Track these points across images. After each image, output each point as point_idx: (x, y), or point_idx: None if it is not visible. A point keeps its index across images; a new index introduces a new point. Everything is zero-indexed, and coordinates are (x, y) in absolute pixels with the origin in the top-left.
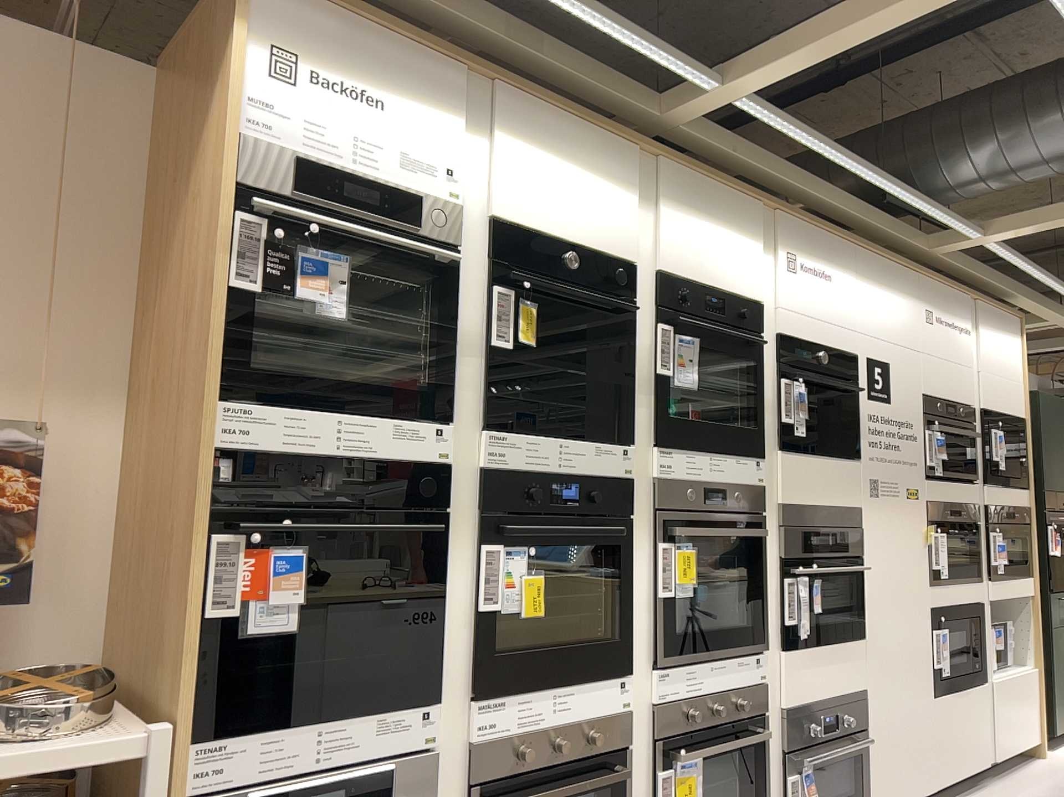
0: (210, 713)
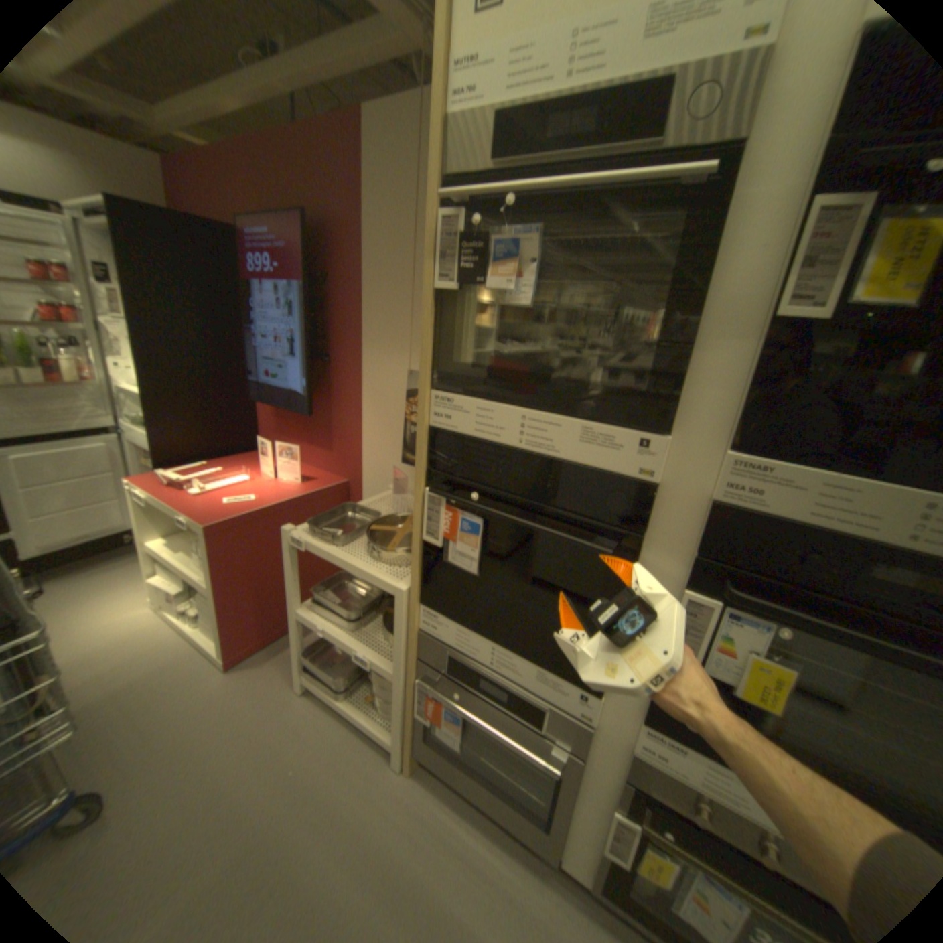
0: (426, 595)
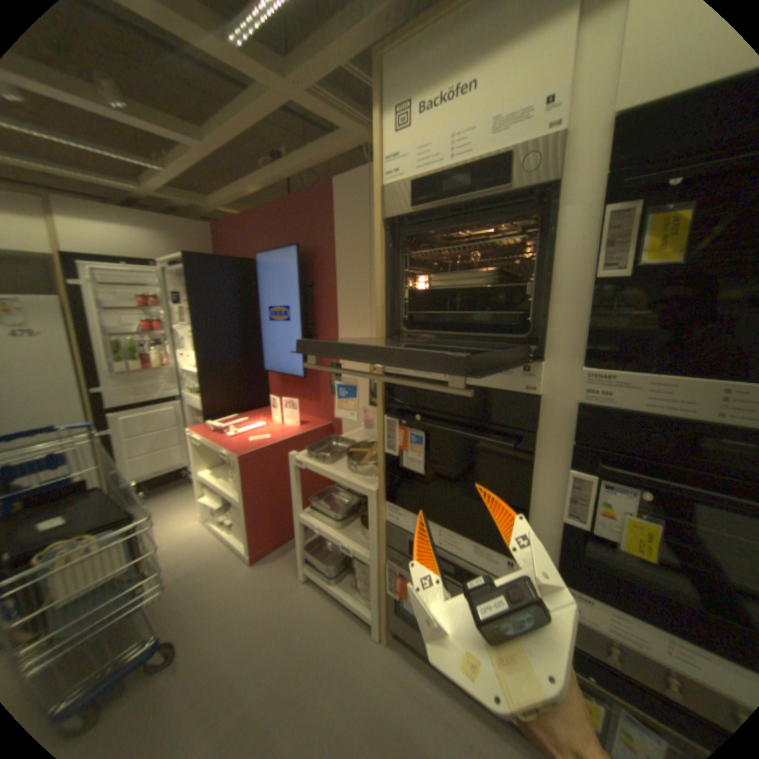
0: (390, 495)
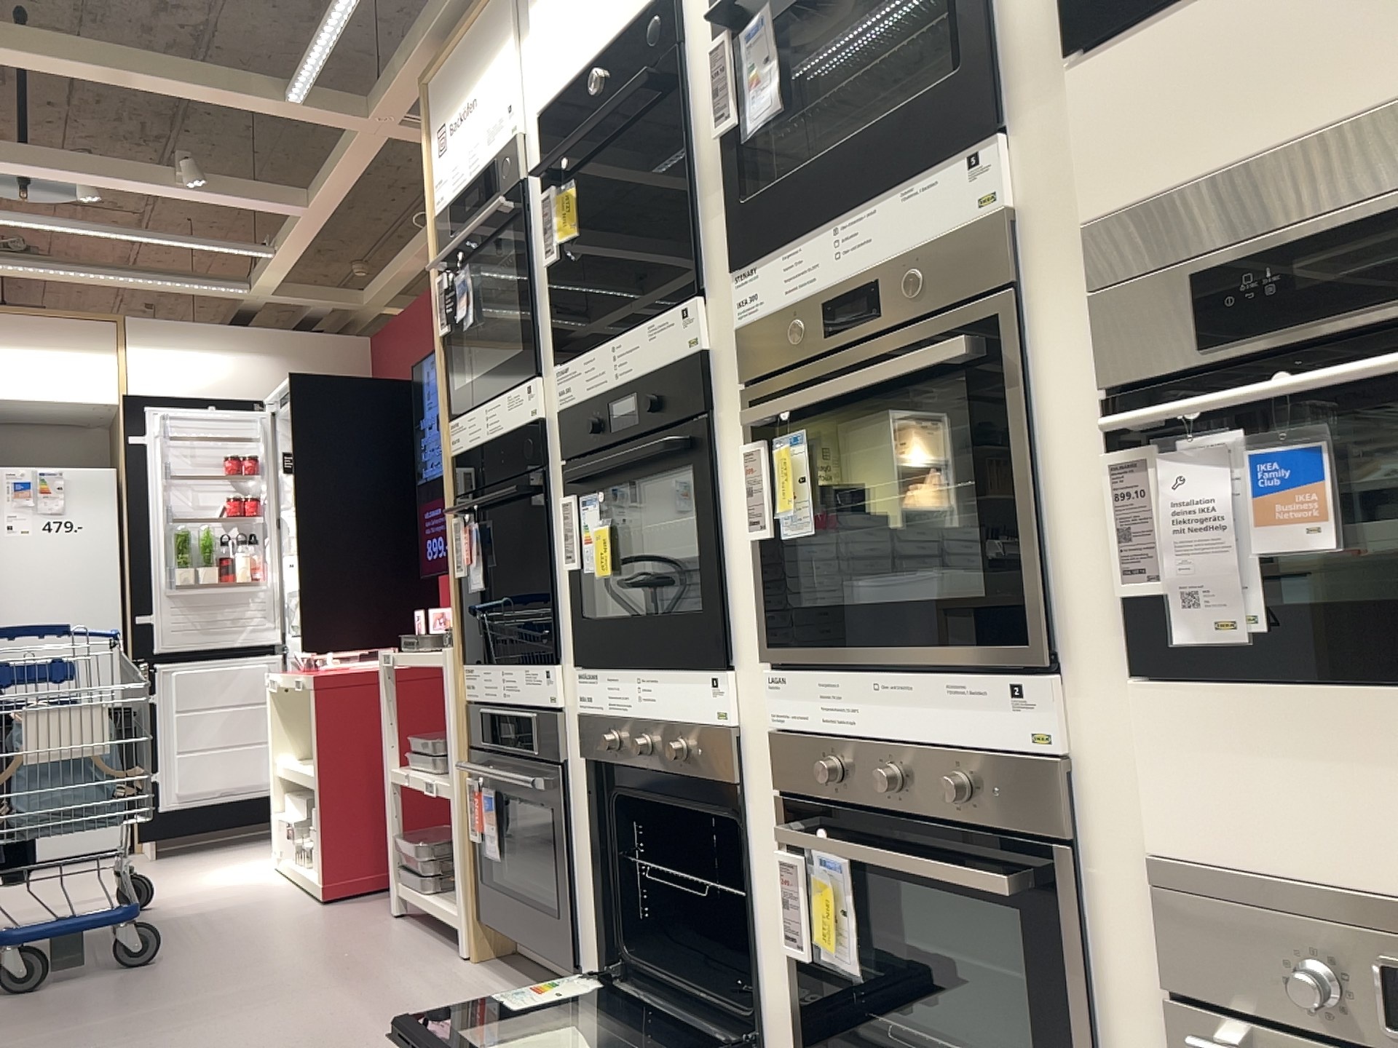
0: (470, 656)
